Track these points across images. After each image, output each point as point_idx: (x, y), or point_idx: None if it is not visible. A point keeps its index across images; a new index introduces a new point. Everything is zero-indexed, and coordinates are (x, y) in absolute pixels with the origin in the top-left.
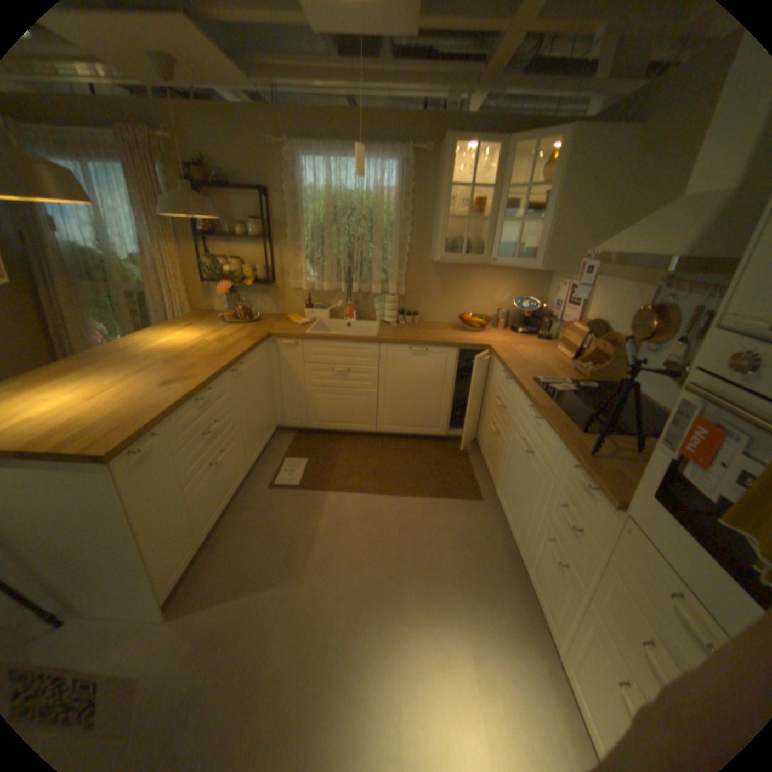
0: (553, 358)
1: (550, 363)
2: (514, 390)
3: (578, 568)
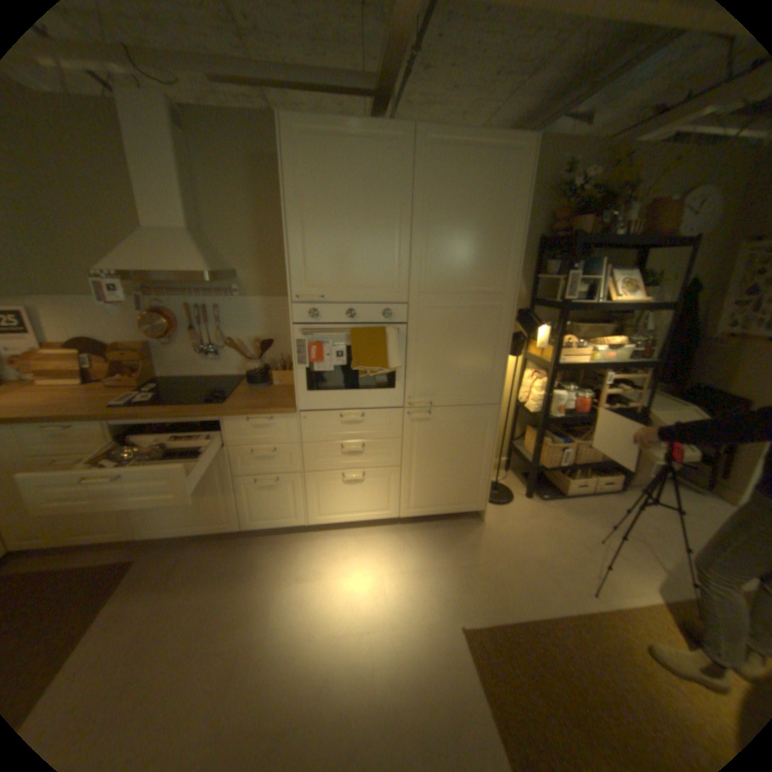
0: (62, 392)
1: (75, 395)
2: (90, 433)
3: (285, 469)
